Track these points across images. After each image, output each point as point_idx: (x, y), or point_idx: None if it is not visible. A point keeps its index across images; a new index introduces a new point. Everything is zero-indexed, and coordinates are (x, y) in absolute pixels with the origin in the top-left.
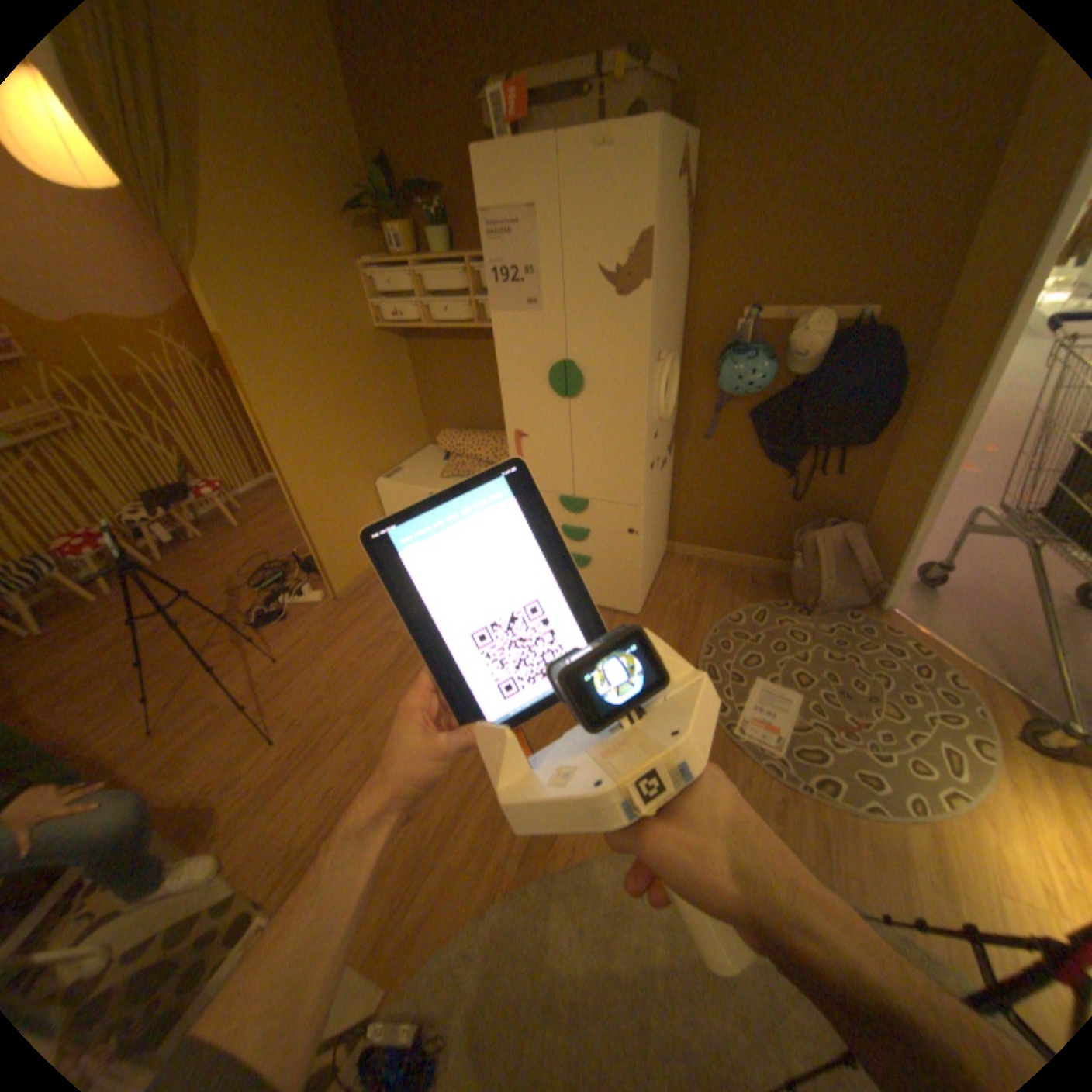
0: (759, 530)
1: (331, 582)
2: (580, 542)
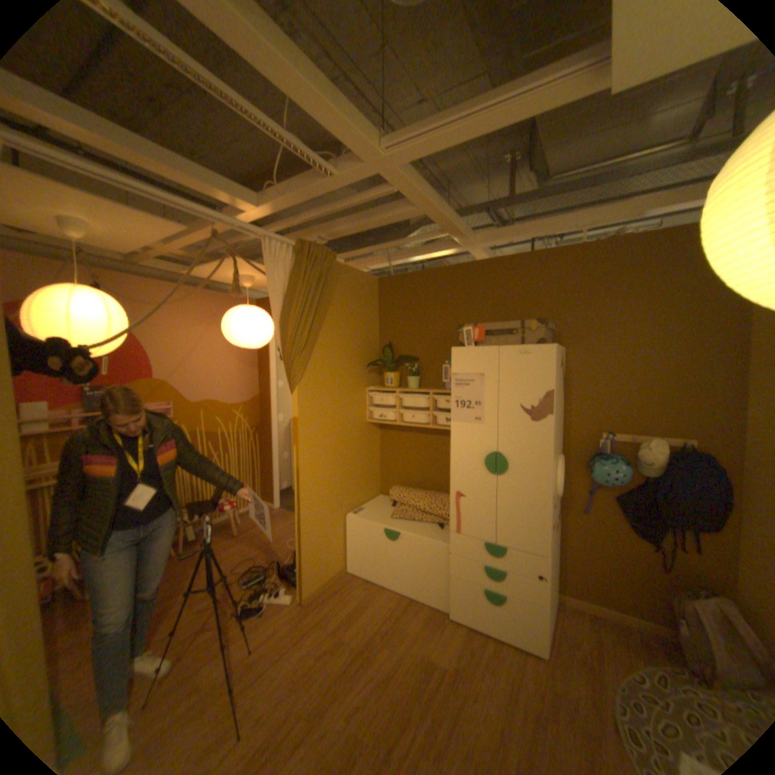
0: (640, 594)
1: (302, 589)
2: (500, 581)
